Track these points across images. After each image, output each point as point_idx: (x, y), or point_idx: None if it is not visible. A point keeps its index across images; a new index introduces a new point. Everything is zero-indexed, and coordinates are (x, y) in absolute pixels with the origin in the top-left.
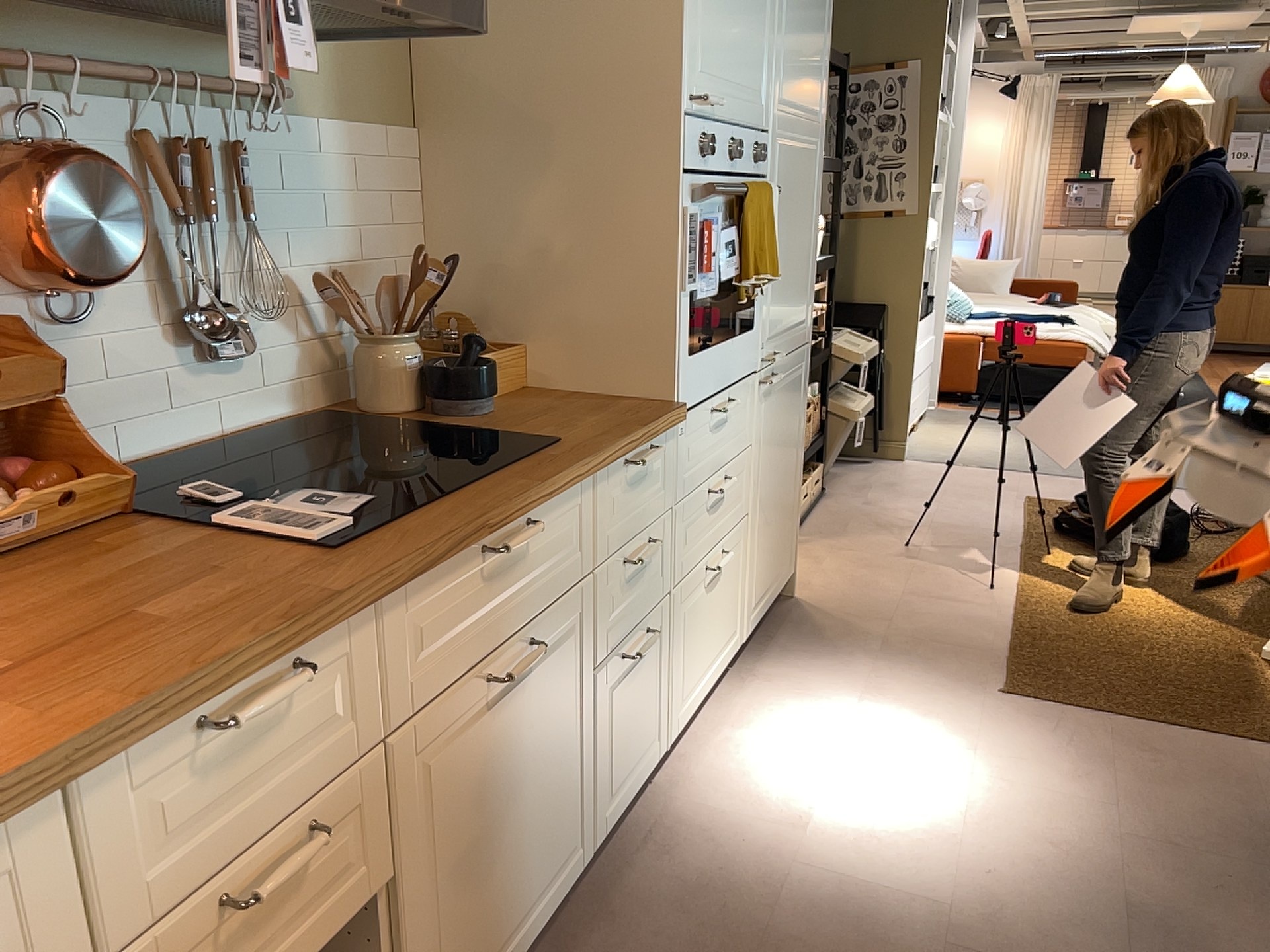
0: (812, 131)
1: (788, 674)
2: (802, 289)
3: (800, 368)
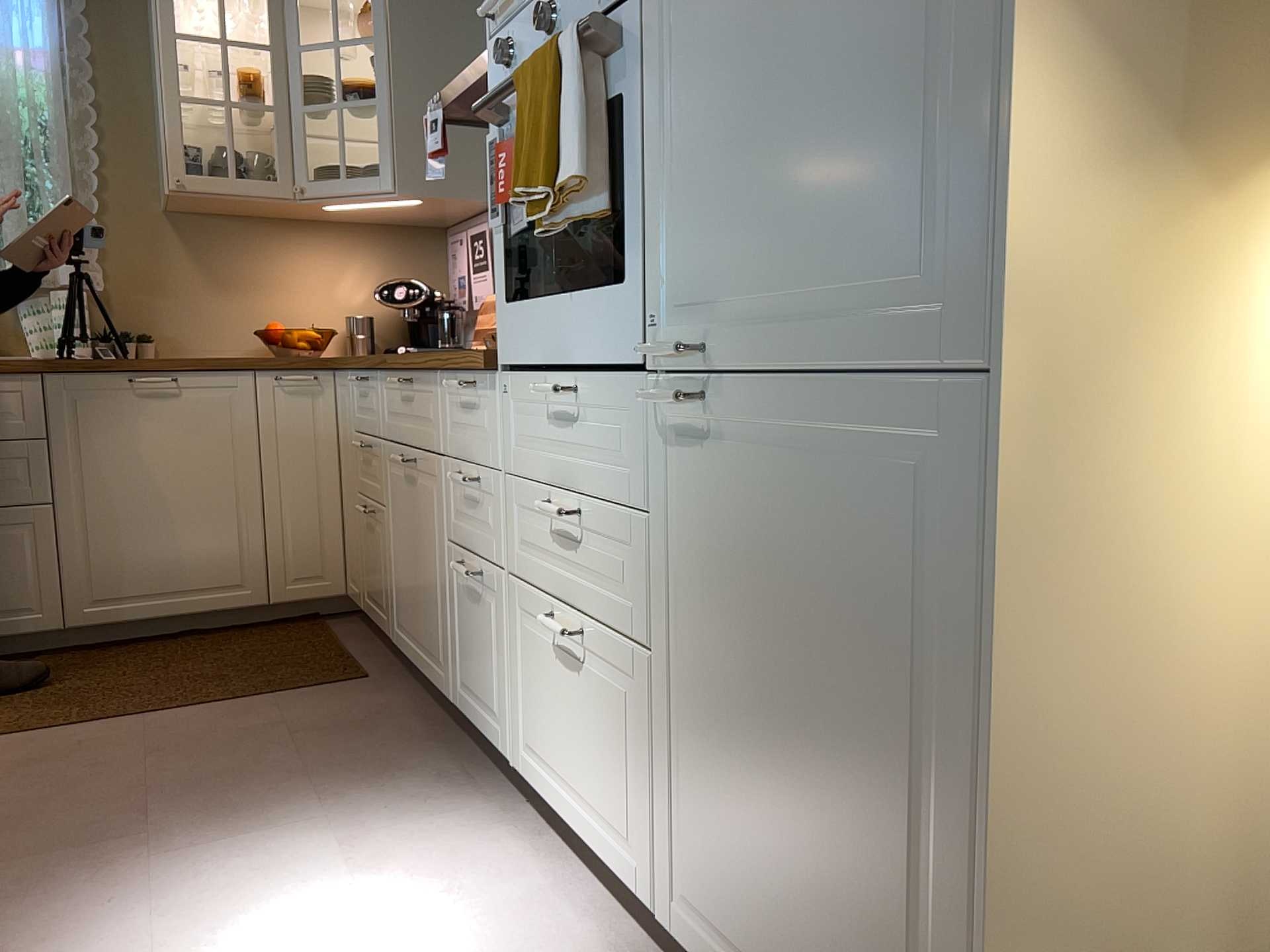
0: None
1: None
2: (875, 180)
3: (916, 457)
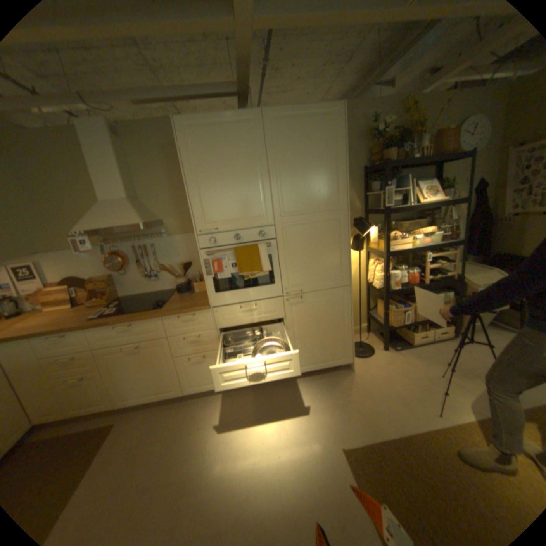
0: (326, 214)
1: (301, 392)
2: (330, 269)
3: (337, 295)
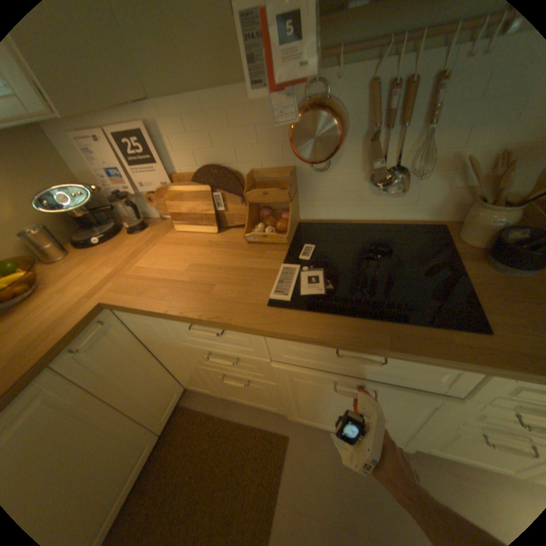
0: None
1: None
2: None
3: None
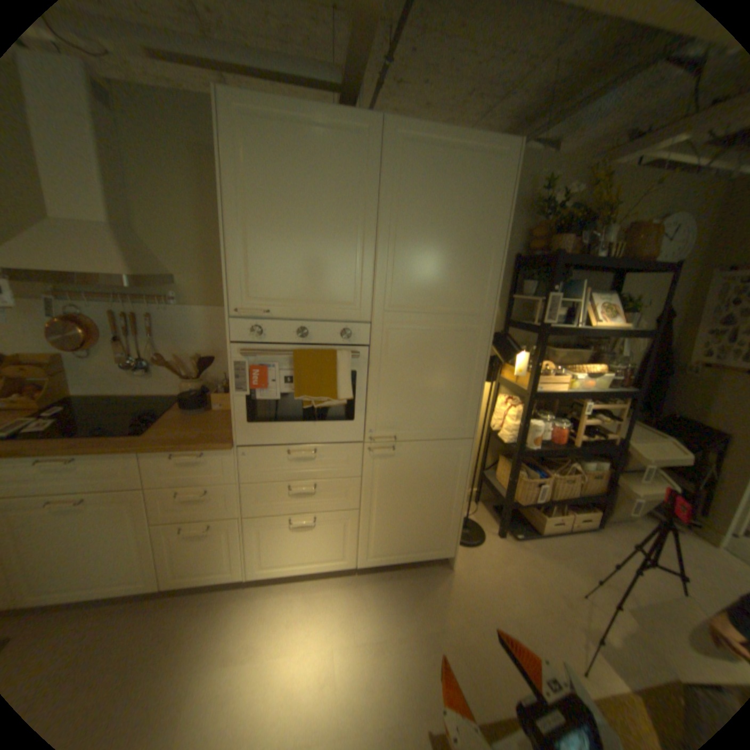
0: (459, 320)
1: (367, 602)
2: (447, 408)
3: (451, 451)
